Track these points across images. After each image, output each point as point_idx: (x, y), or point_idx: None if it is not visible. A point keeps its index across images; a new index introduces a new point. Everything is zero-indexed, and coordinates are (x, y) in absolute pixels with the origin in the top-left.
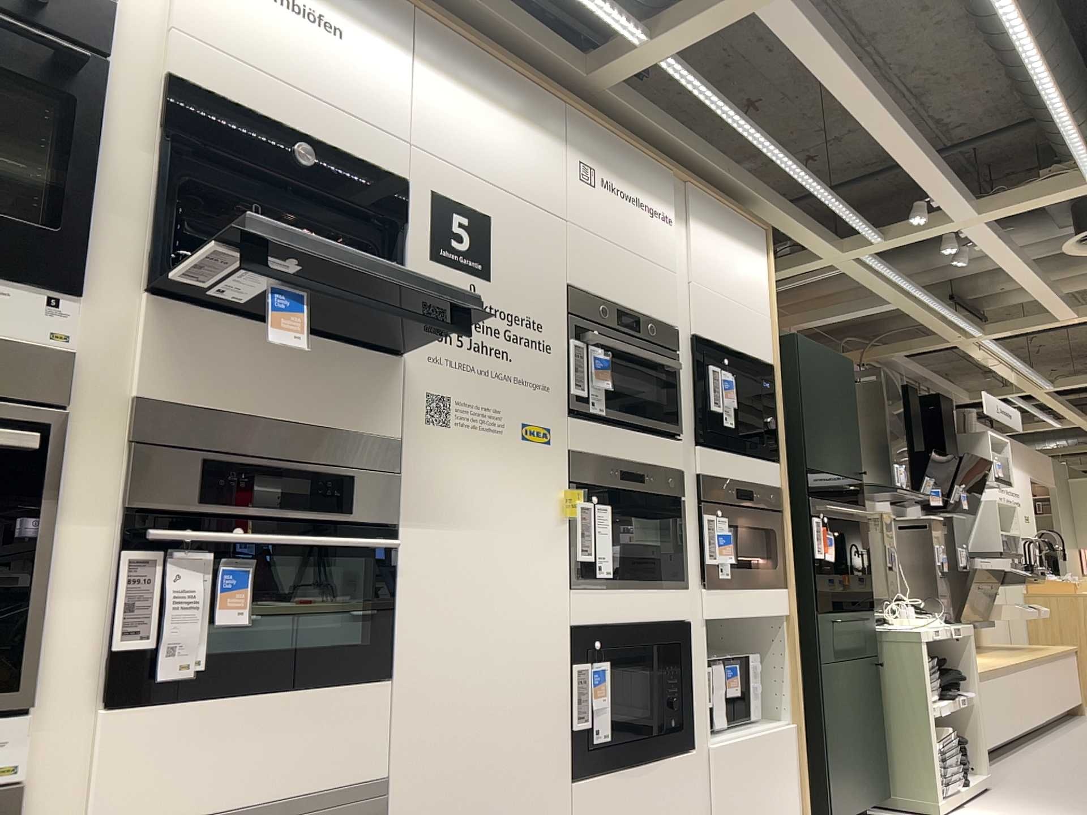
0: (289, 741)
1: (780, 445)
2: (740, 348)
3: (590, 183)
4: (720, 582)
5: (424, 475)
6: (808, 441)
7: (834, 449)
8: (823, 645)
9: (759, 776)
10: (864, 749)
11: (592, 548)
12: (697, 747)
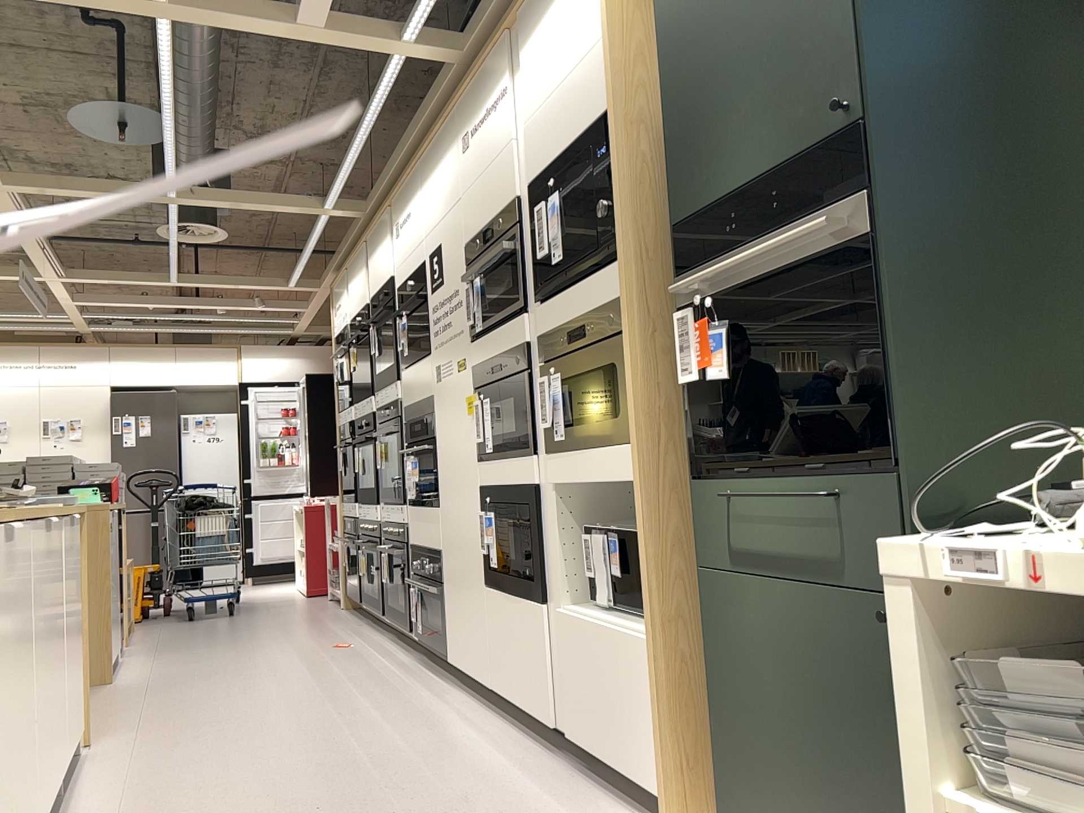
0: (425, 527)
1: (624, 226)
2: (571, 138)
3: (467, 147)
4: (559, 446)
5: (437, 410)
6: (682, 168)
7: (755, 120)
8: (715, 541)
9: (605, 673)
10: (857, 803)
11: (480, 432)
12: (552, 606)
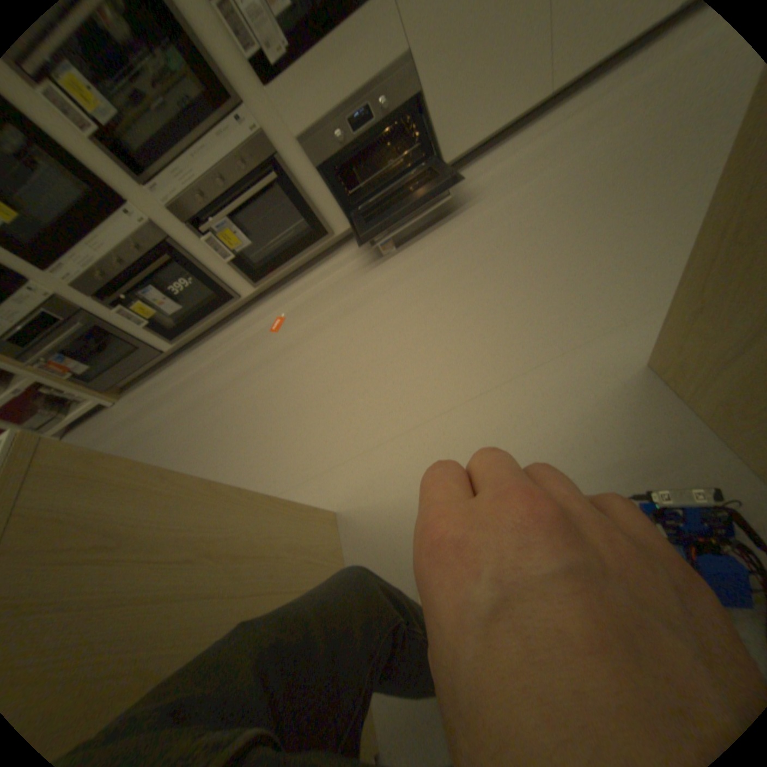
0: (347, 56)
1: None
2: None
3: None
4: None
5: None
6: None
7: None
8: None
9: None
10: None
11: None
12: None
